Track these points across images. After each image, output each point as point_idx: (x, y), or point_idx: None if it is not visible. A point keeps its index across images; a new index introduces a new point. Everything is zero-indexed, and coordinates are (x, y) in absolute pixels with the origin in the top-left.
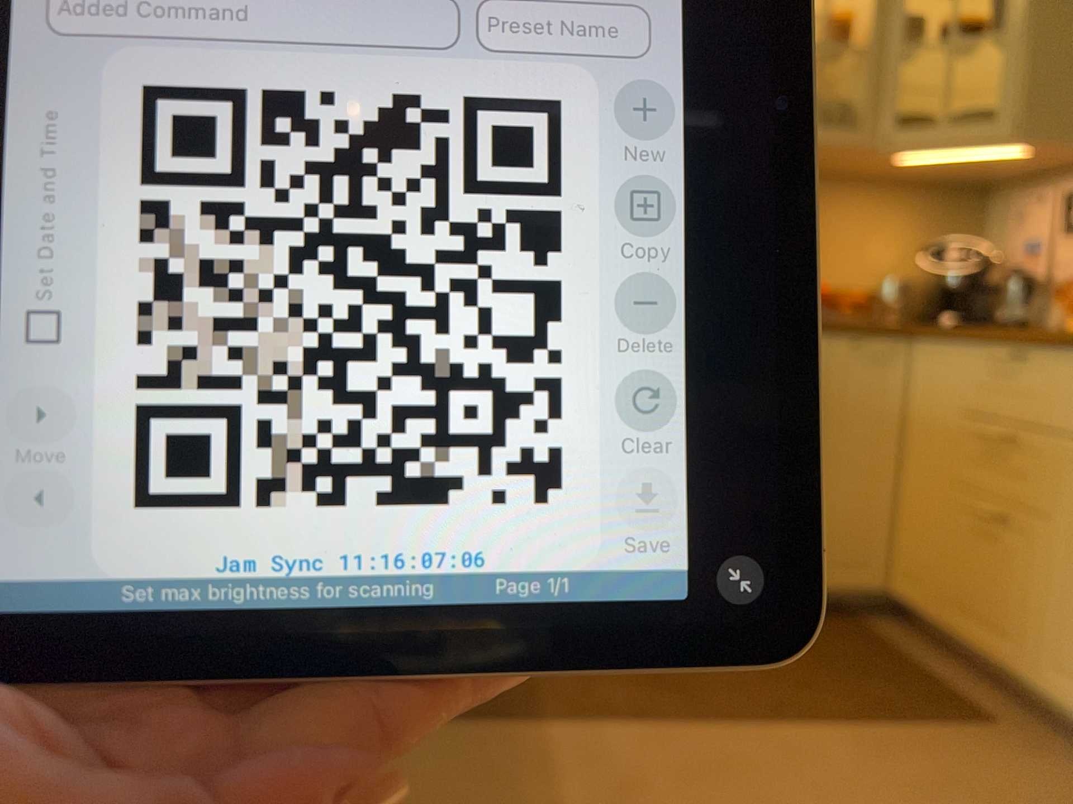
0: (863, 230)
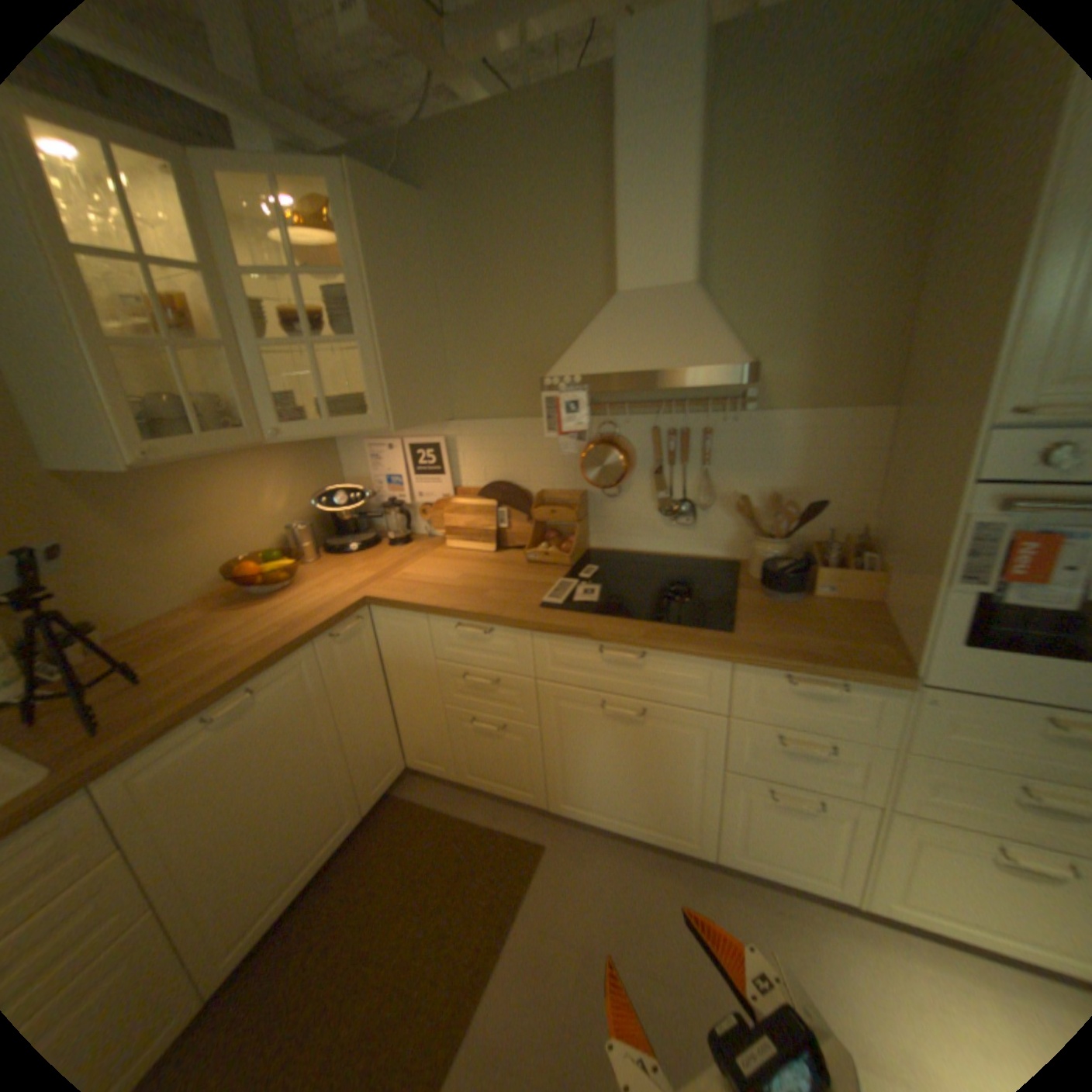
0: (251, 490)
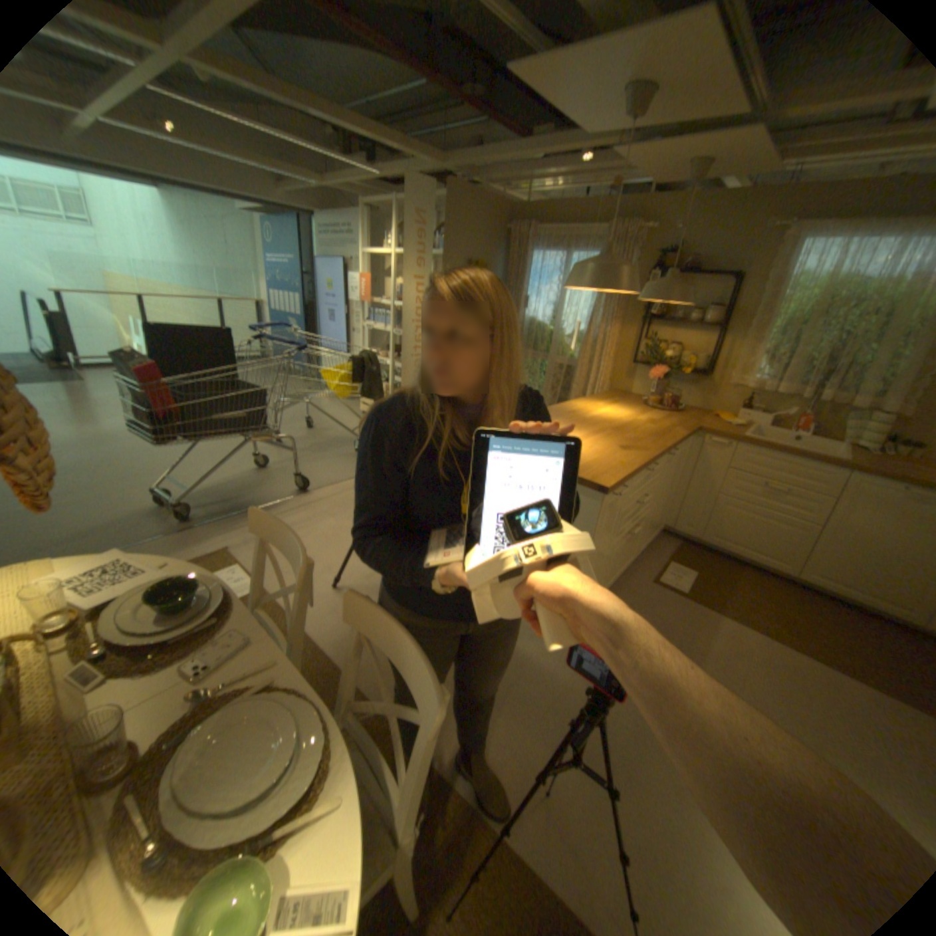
0: None
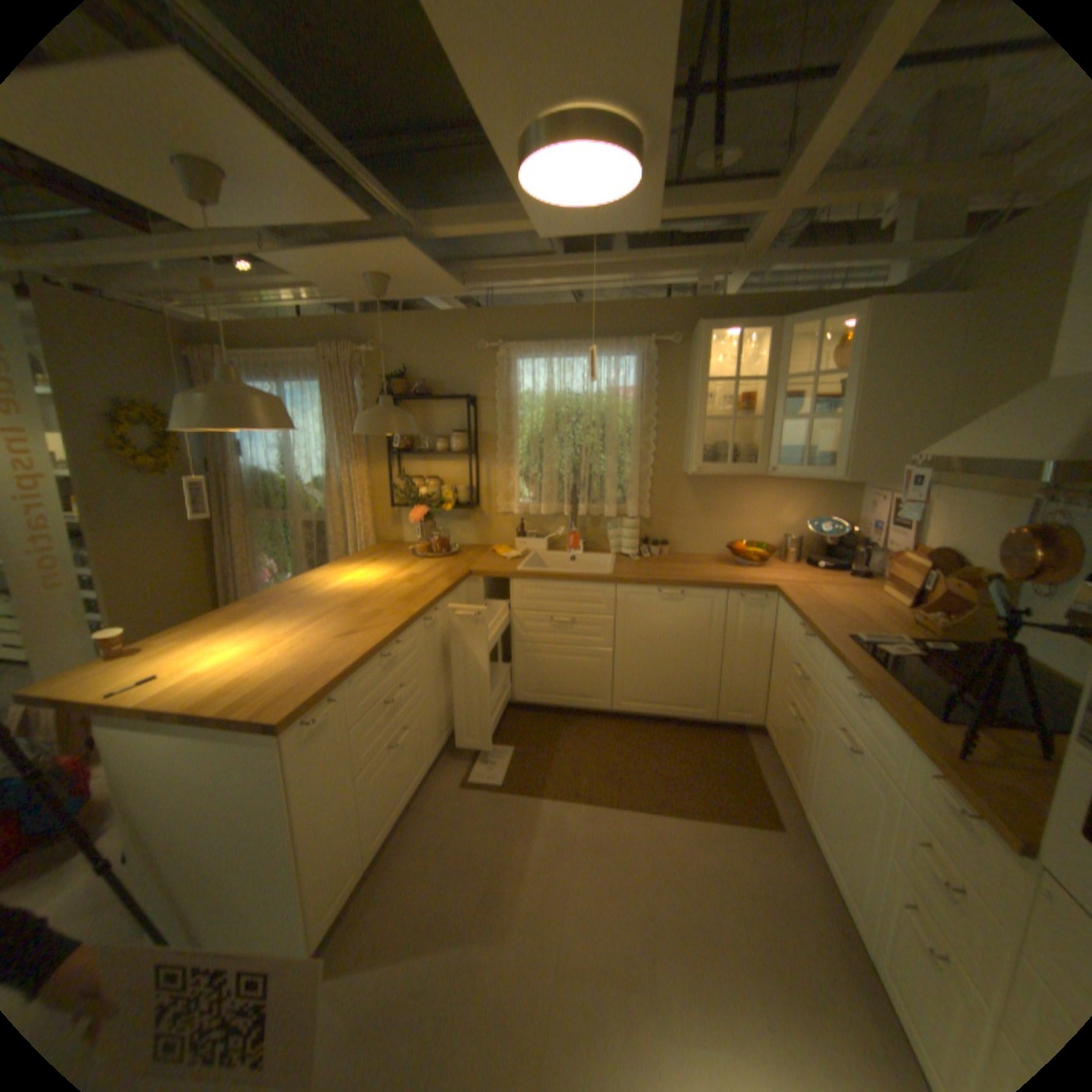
0: (774, 505)
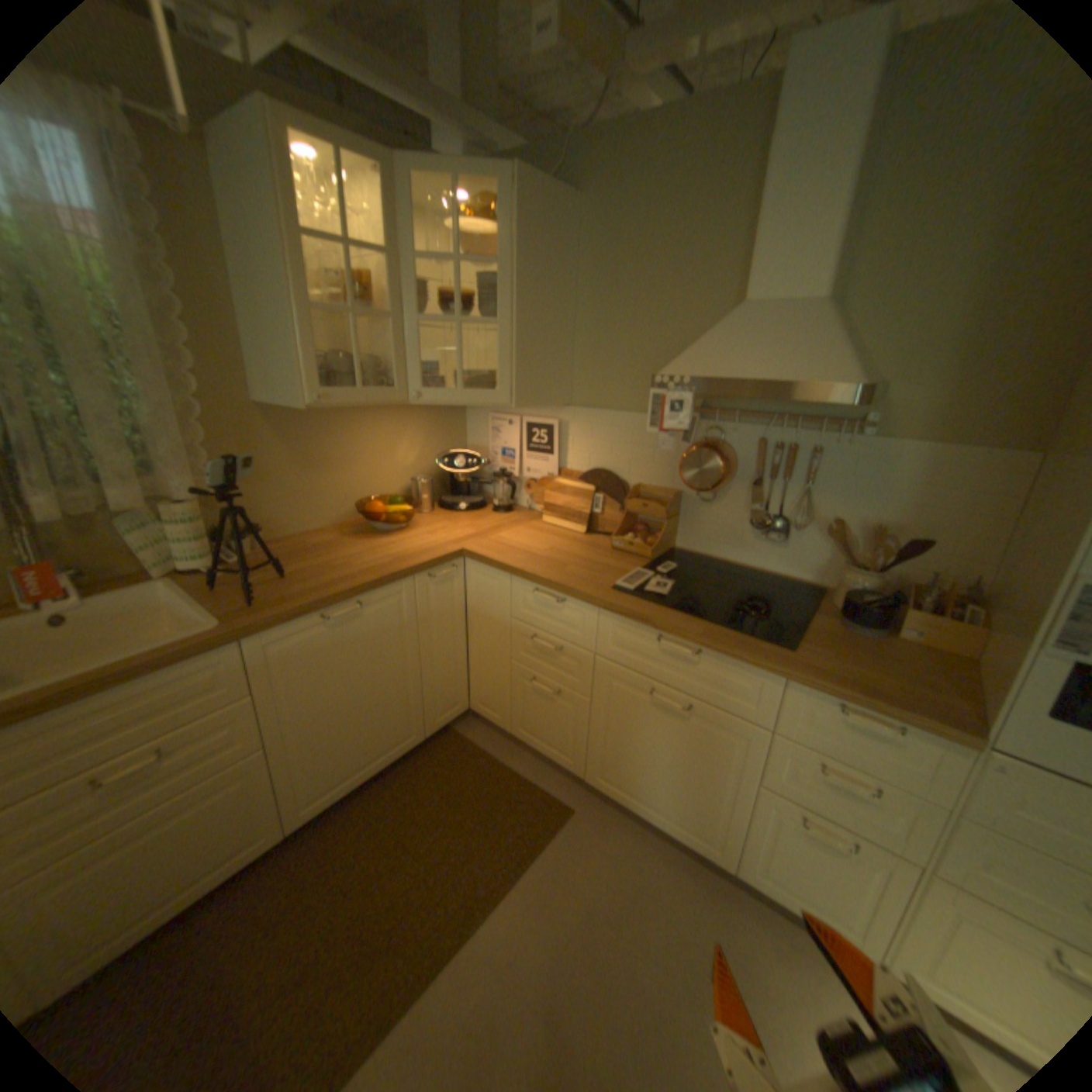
0: (389, 444)
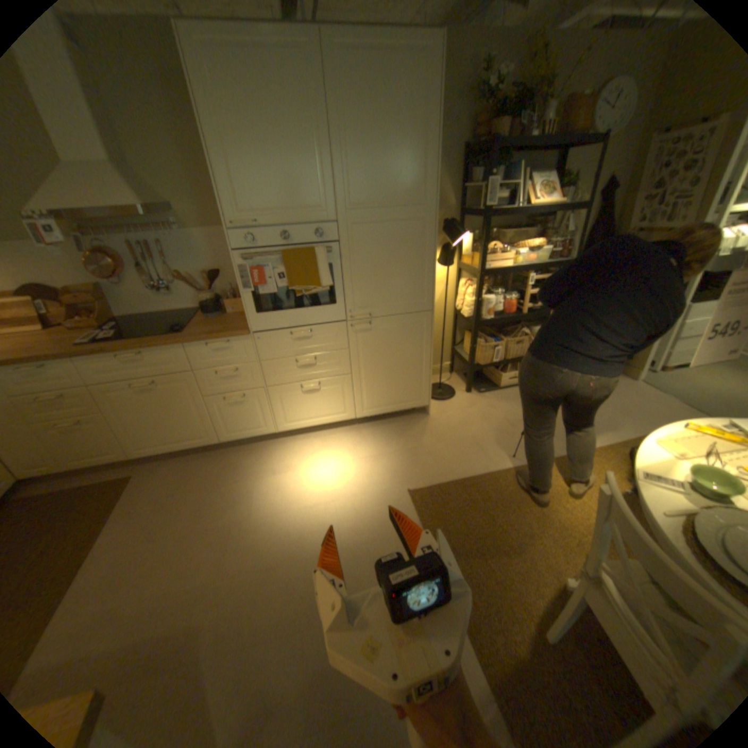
0: None
